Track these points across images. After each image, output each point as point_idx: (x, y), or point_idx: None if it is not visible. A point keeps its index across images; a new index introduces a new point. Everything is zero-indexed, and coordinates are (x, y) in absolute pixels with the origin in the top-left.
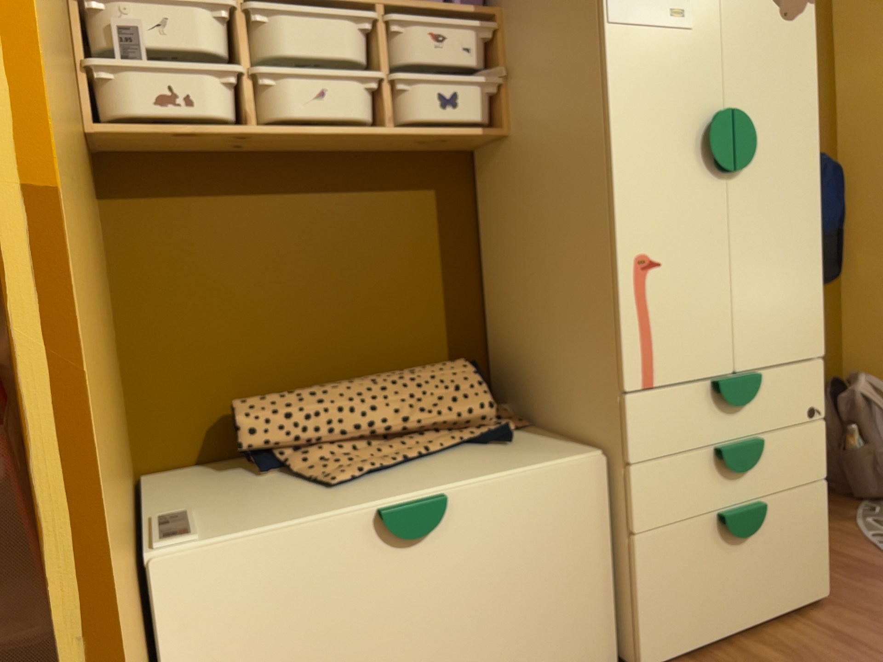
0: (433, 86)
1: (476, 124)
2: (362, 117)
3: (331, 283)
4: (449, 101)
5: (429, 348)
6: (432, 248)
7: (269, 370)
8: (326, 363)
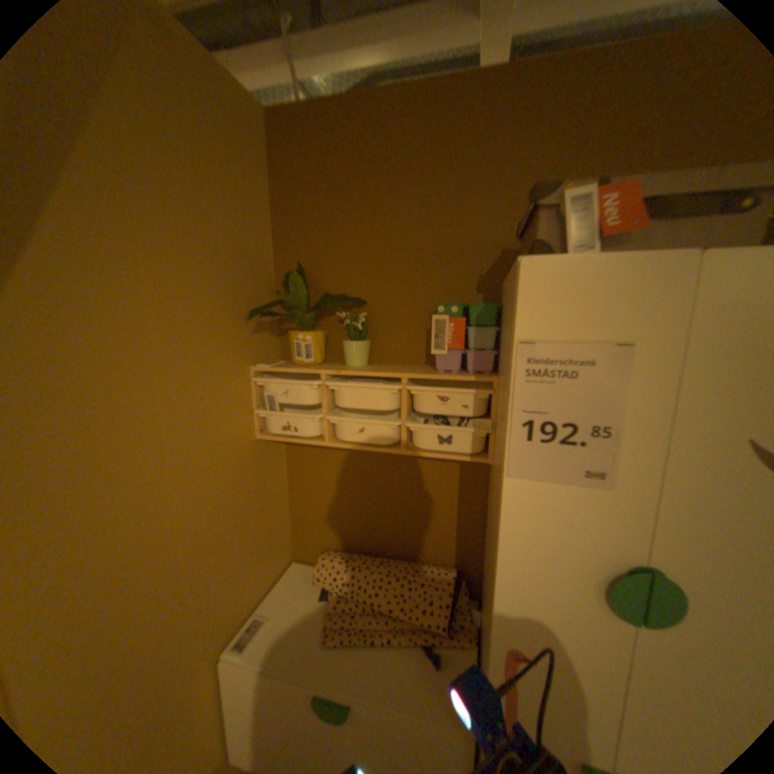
0: (436, 428)
1: (467, 454)
2: (389, 441)
3: (388, 502)
4: (447, 438)
5: (443, 552)
6: (453, 498)
7: (352, 536)
8: (381, 541)
